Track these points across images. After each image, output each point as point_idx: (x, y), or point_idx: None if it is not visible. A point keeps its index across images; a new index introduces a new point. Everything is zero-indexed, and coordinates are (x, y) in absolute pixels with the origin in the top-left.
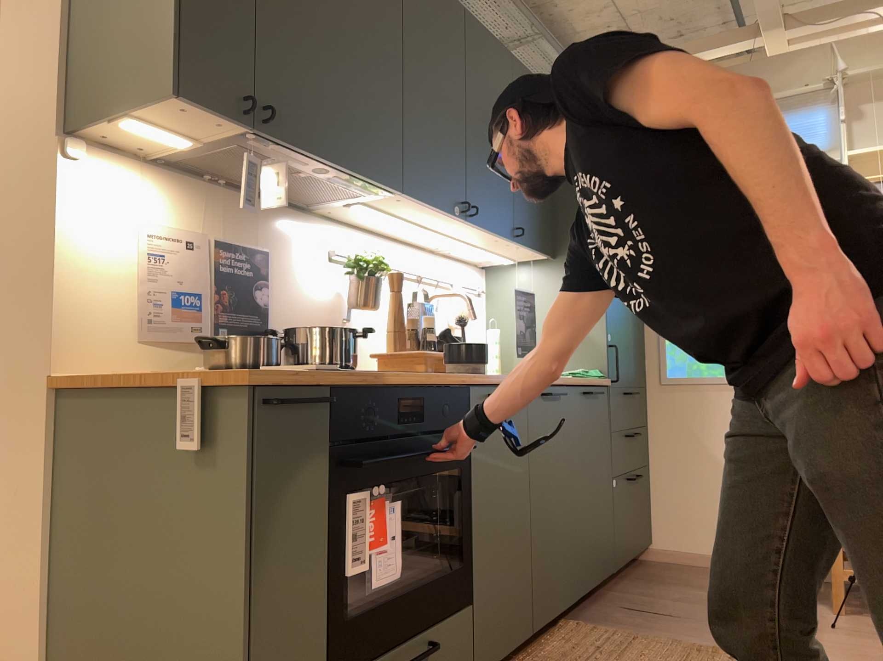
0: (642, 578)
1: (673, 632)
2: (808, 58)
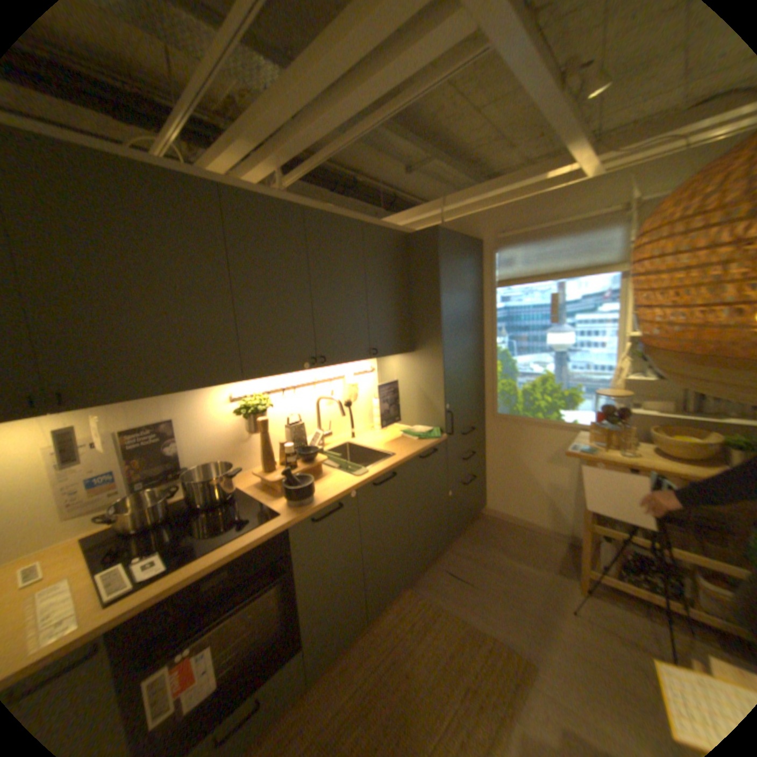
0: (471, 537)
1: (466, 607)
2: (615, 179)
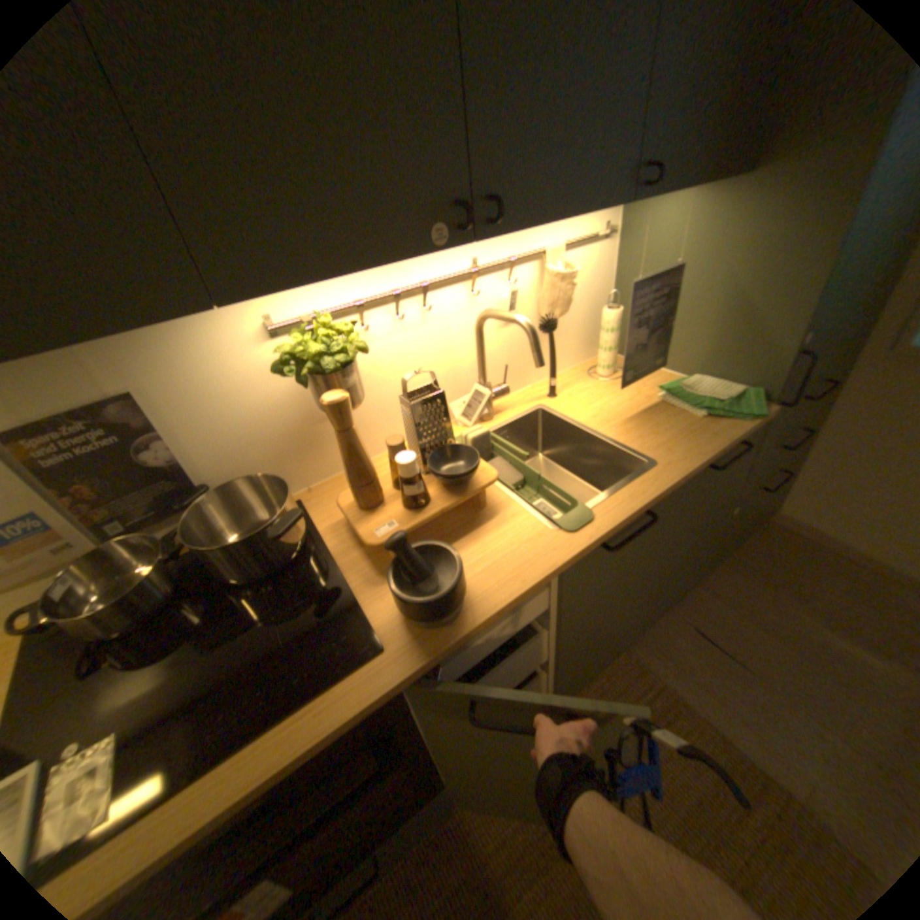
0: (743, 563)
1: (731, 707)
2: None
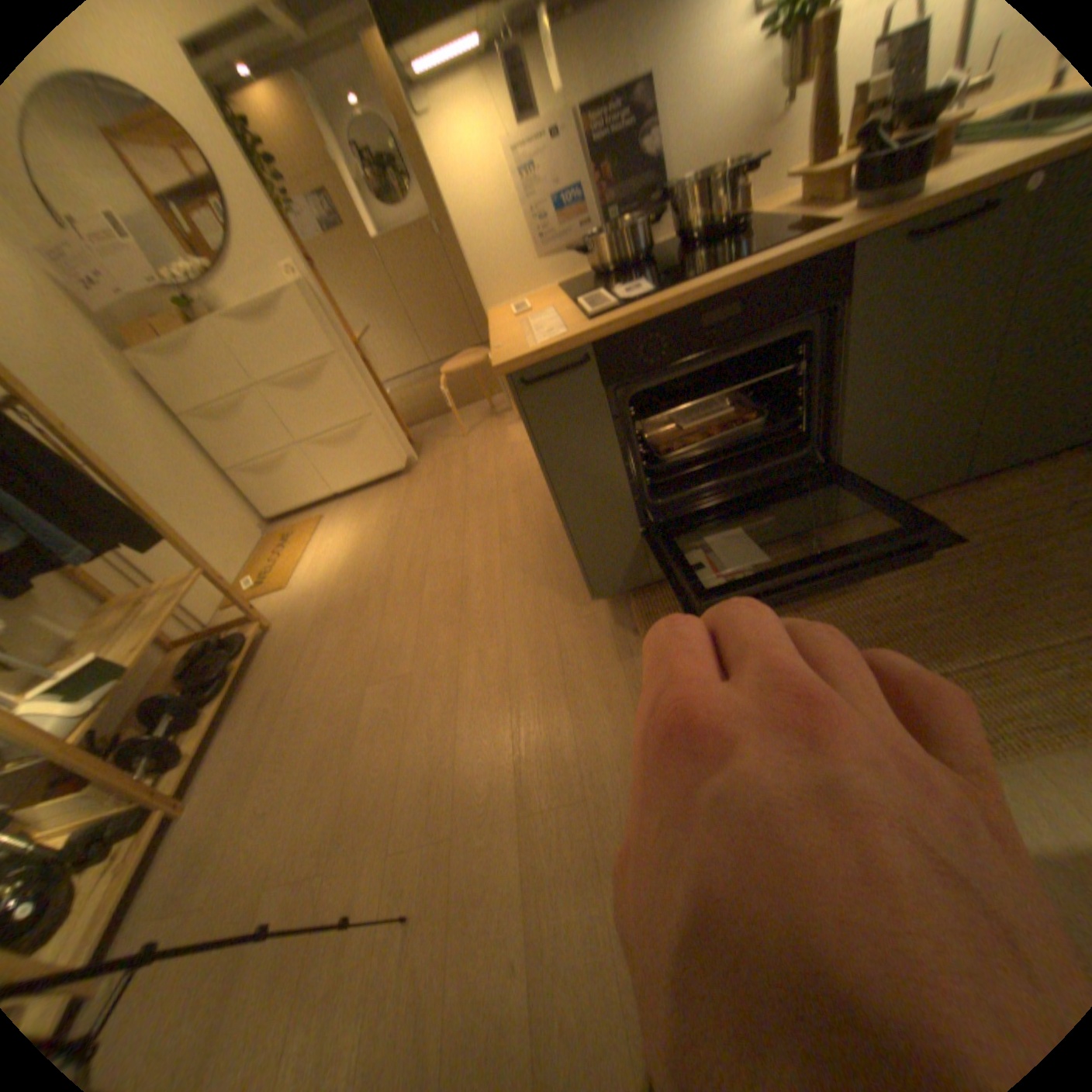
0: None
1: None
2: None
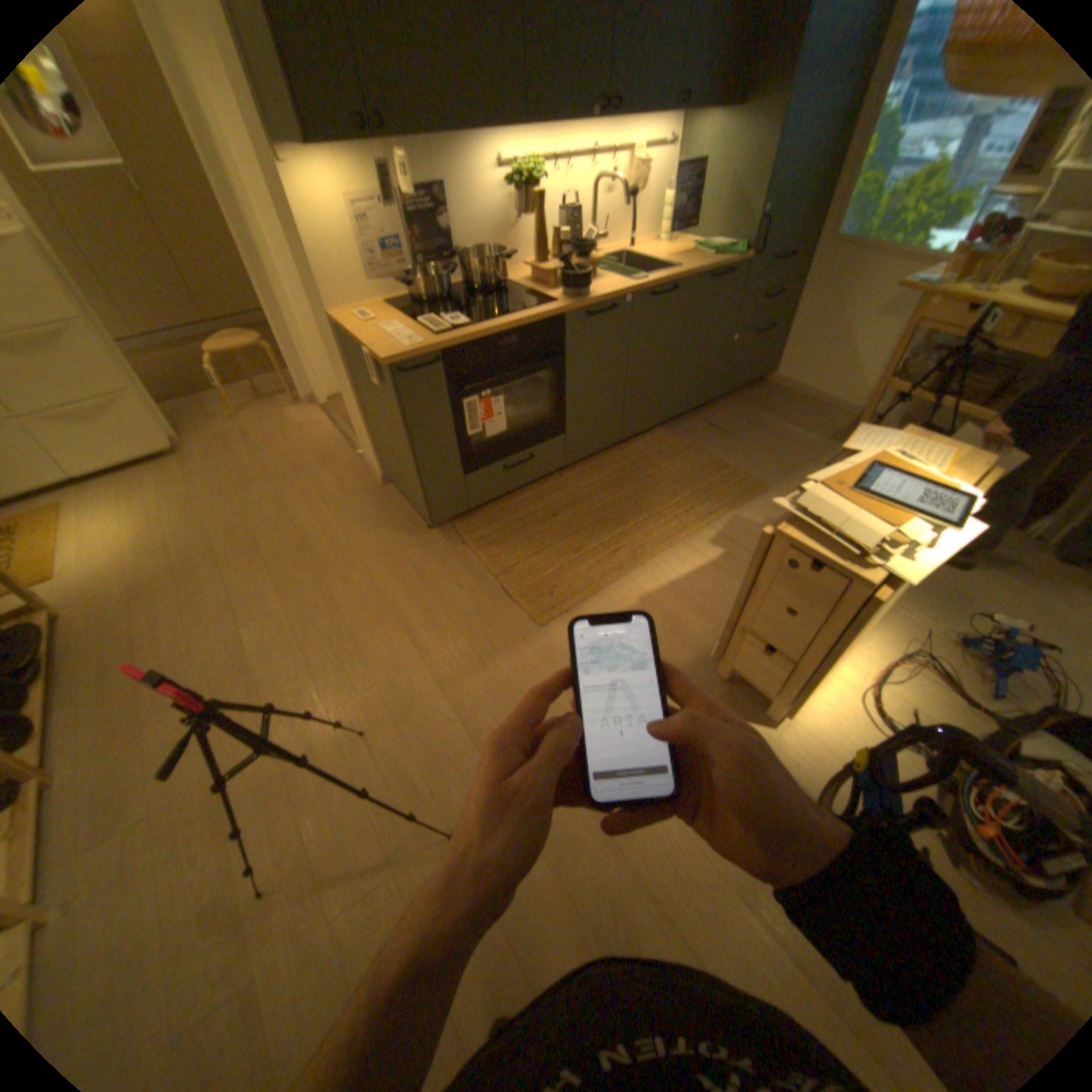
0: (744, 399)
1: (716, 448)
2: None
